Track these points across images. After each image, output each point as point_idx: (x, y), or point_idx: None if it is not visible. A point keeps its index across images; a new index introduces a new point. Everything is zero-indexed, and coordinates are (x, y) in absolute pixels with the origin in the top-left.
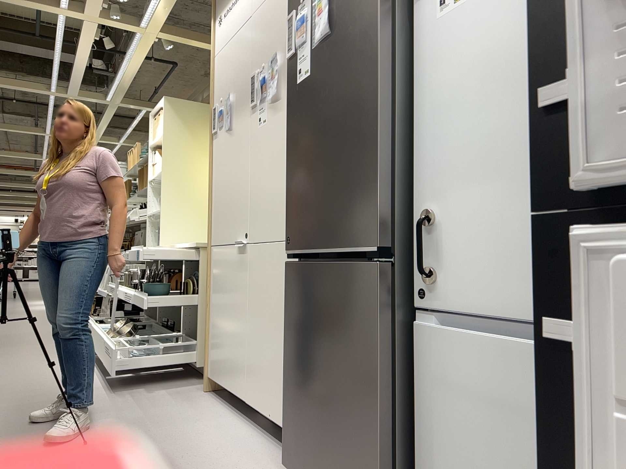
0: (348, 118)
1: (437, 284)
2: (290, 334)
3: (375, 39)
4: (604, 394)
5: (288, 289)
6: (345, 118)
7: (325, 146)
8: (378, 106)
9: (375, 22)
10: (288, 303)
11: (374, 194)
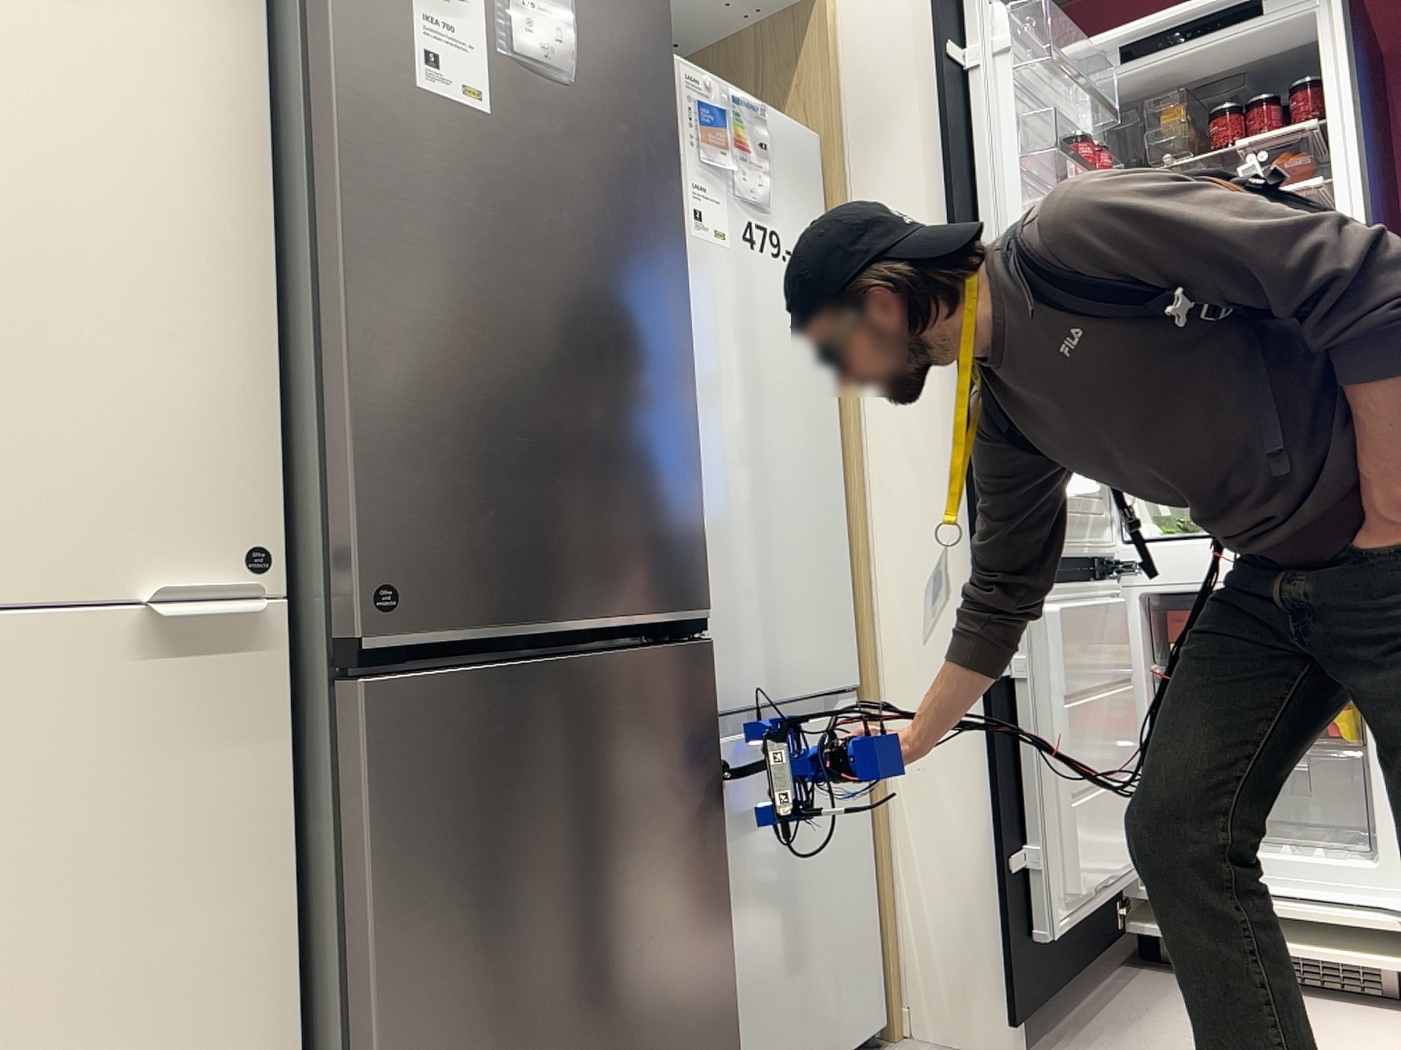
0: (629, 322)
1: (712, 668)
2: (417, 927)
3: (676, 205)
4: (1036, 695)
5: (386, 775)
6: (621, 319)
7: (562, 351)
8: (689, 338)
9: (674, 172)
10: (388, 823)
11: (692, 504)
